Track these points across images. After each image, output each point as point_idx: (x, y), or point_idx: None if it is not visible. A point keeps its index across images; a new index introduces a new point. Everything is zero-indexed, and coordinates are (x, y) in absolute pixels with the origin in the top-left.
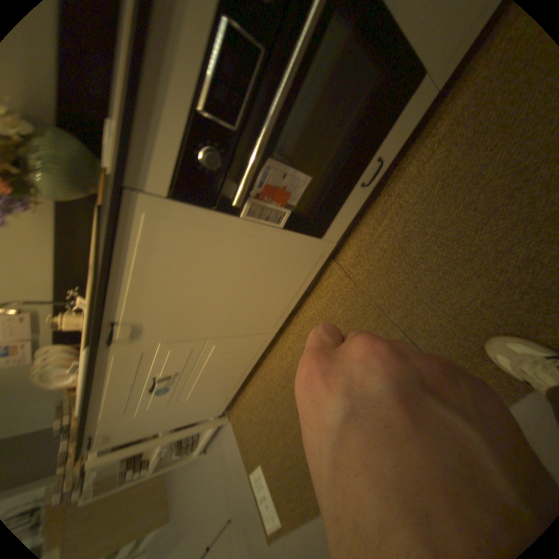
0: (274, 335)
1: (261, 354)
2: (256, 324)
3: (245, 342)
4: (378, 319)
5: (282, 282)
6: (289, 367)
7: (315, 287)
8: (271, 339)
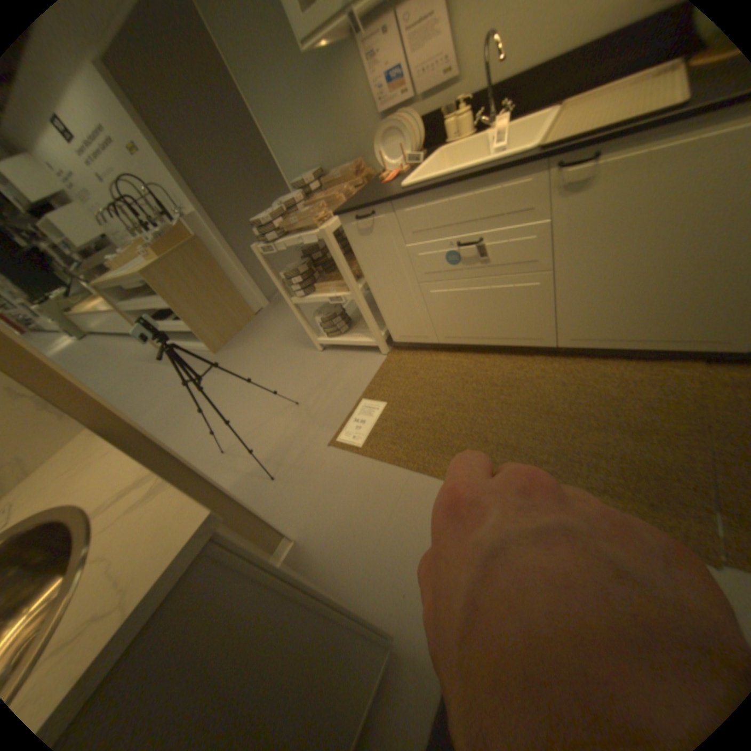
0: (549, 346)
1: (509, 344)
2: (575, 315)
3: (537, 316)
4: (693, 433)
5: (664, 314)
6: (519, 380)
7: (643, 360)
8: (540, 346)
